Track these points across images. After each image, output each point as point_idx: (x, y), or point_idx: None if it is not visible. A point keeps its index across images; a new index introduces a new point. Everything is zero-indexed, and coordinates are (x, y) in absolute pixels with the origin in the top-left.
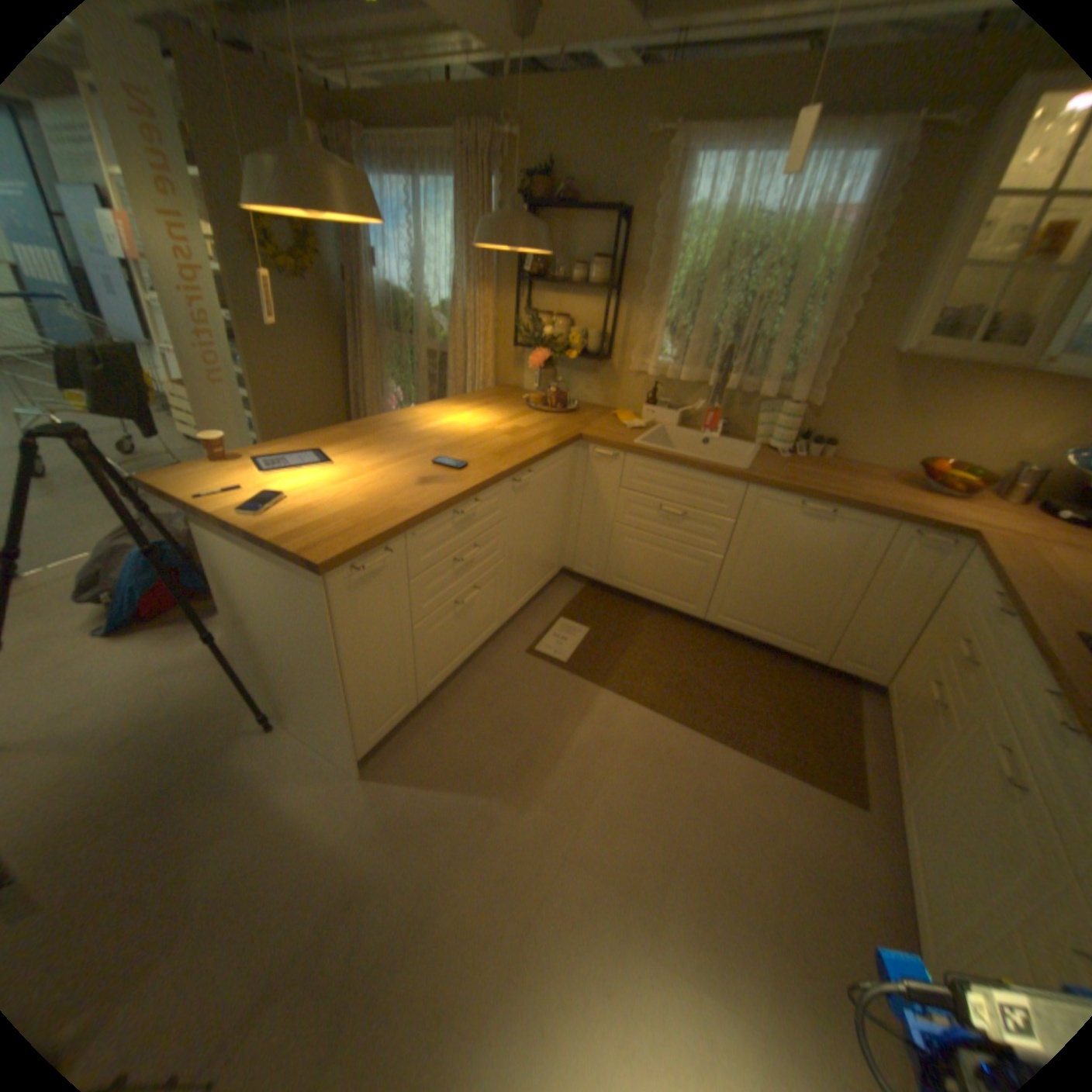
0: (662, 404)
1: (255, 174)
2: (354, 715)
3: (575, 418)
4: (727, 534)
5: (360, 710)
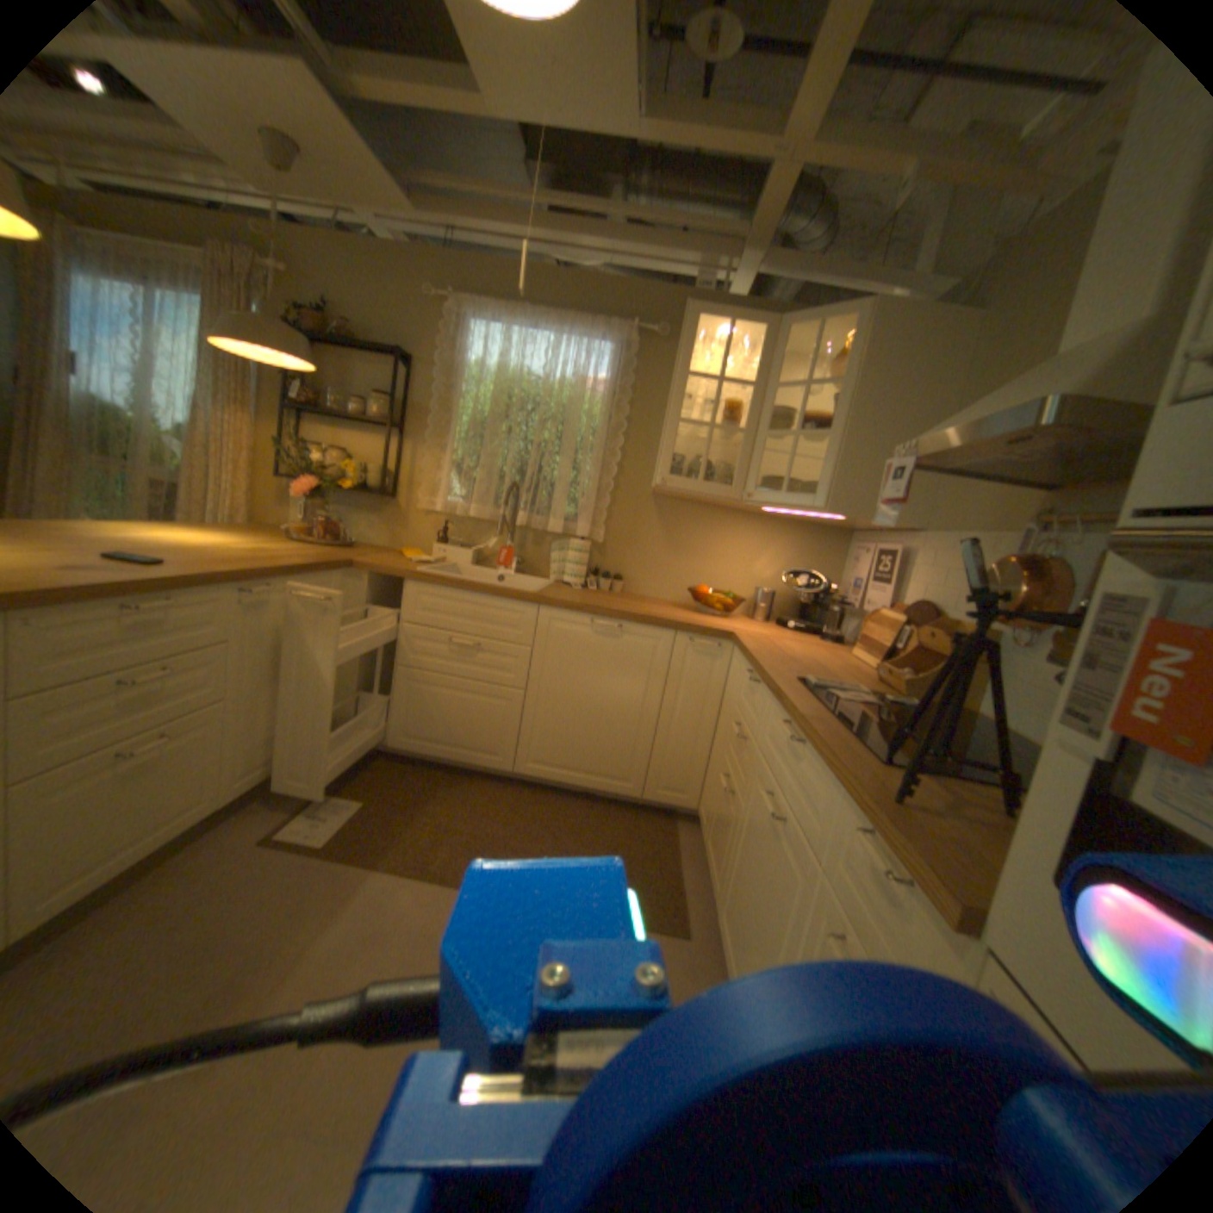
0: (454, 545)
1: None
2: None
3: (349, 551)
4: (523, 663)
5: None
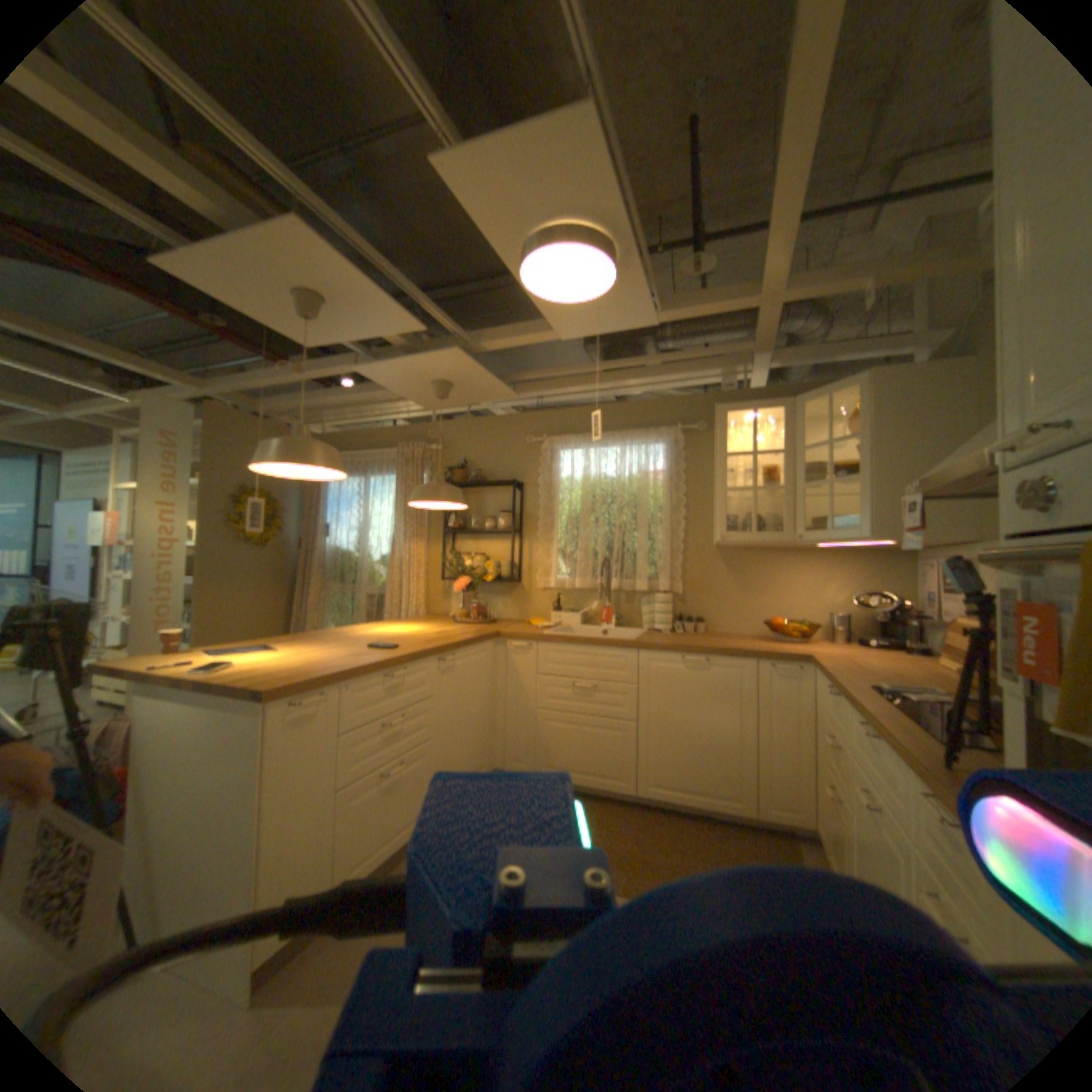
0: (566, 610)
1: (264, 451)
2: (261, 891)
3: (495, 625)
4: (633, 698)
5: (269, 886)
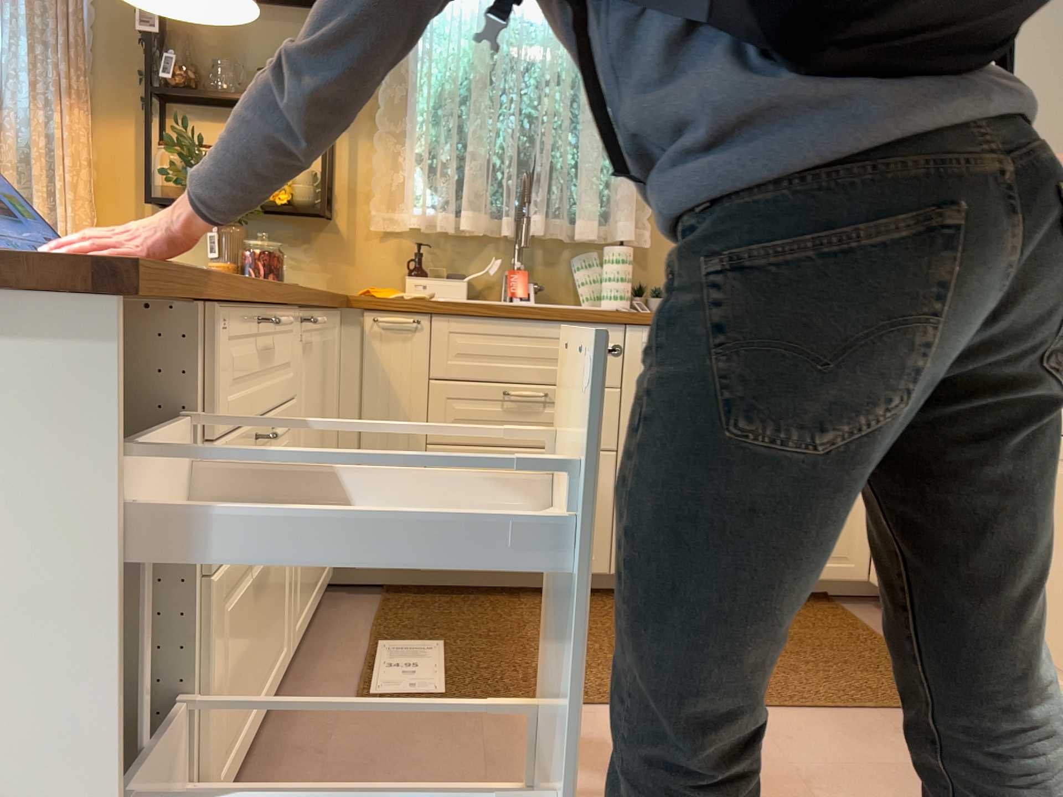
0: (432, 275)
1: None
2: None
3: None
4: (613, 409)
5: None
